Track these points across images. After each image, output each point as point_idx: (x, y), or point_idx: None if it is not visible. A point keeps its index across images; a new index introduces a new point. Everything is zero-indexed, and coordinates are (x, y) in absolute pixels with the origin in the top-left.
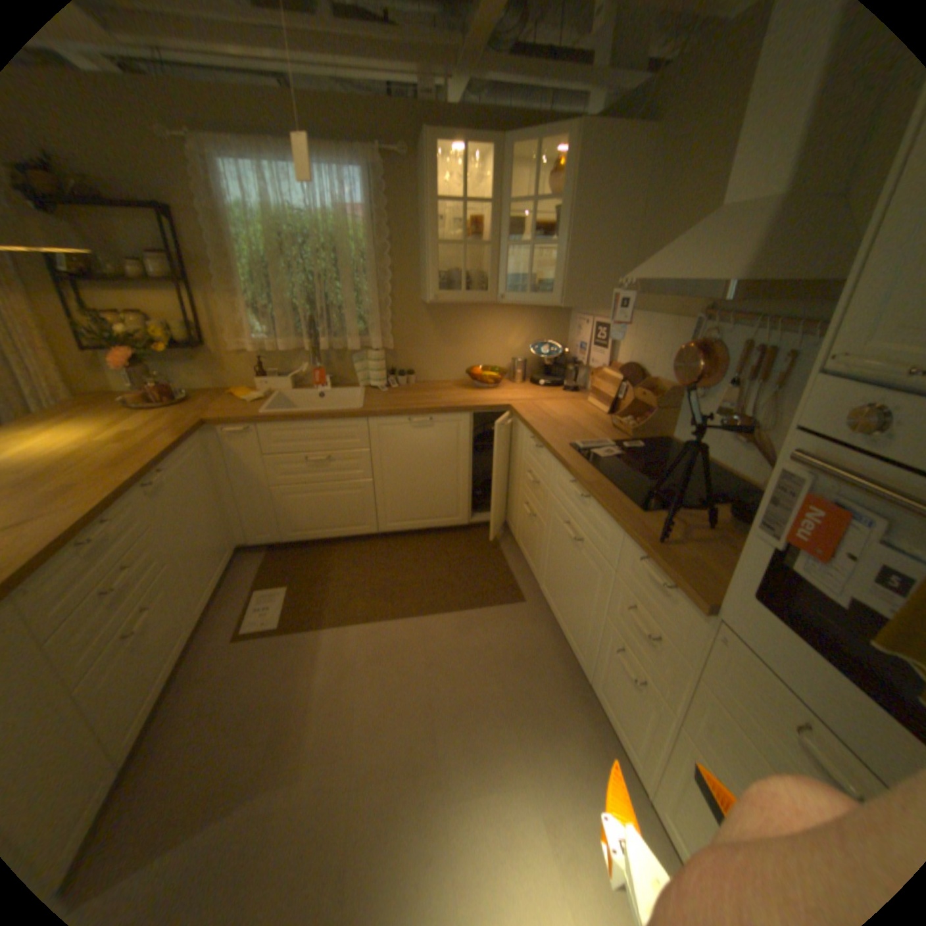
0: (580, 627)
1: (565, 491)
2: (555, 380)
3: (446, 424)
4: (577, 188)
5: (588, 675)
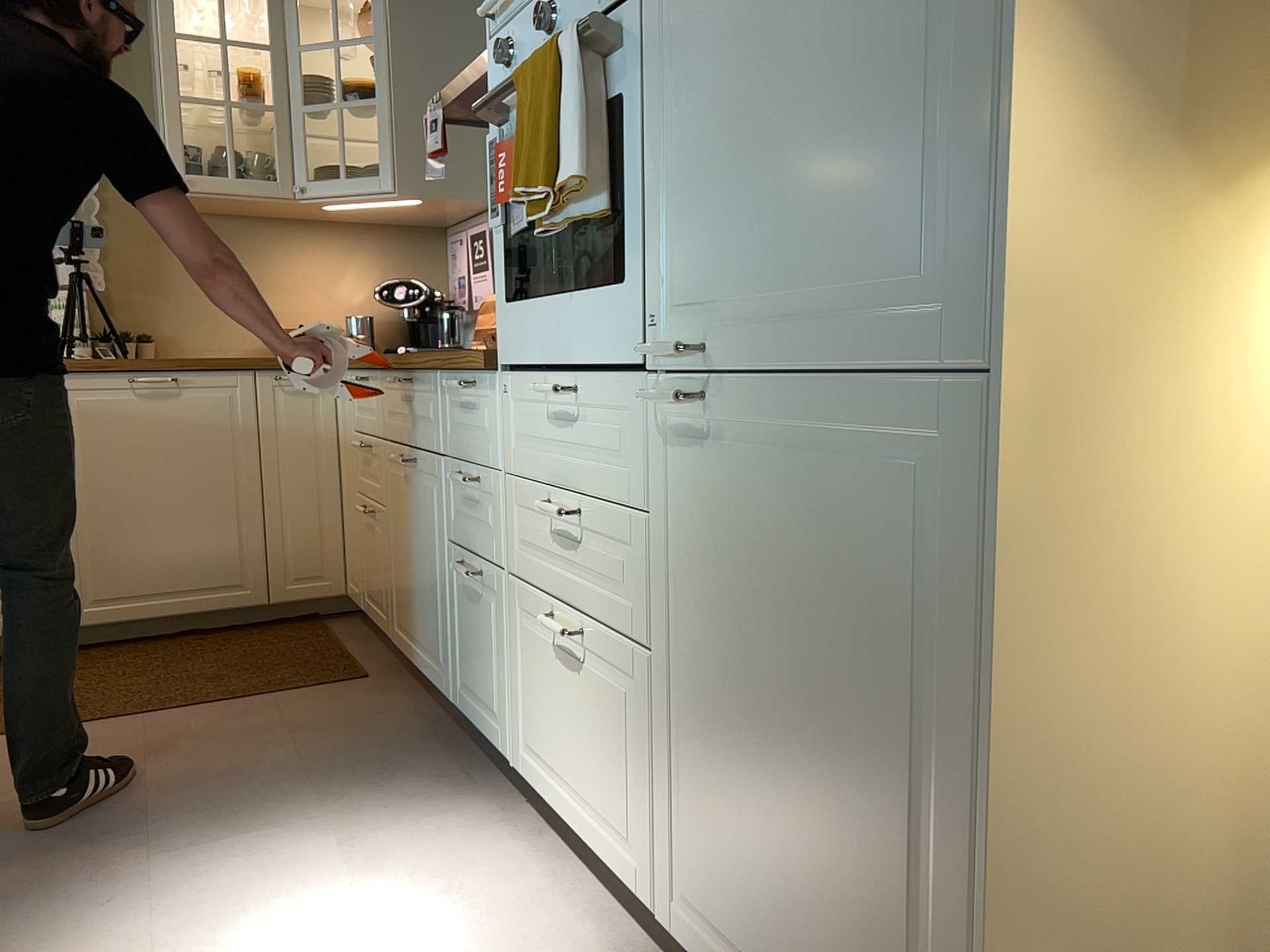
0: (431, 619)
1: (393, 412)
2: (424, 345)
3: (204, 392)
4: (391, 29)
5: (448, 691)
